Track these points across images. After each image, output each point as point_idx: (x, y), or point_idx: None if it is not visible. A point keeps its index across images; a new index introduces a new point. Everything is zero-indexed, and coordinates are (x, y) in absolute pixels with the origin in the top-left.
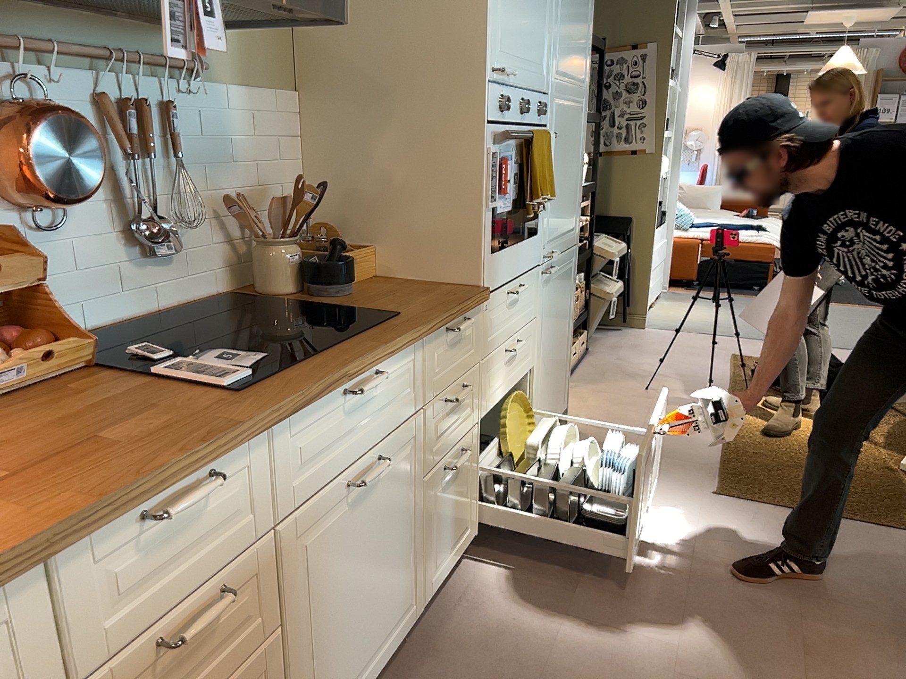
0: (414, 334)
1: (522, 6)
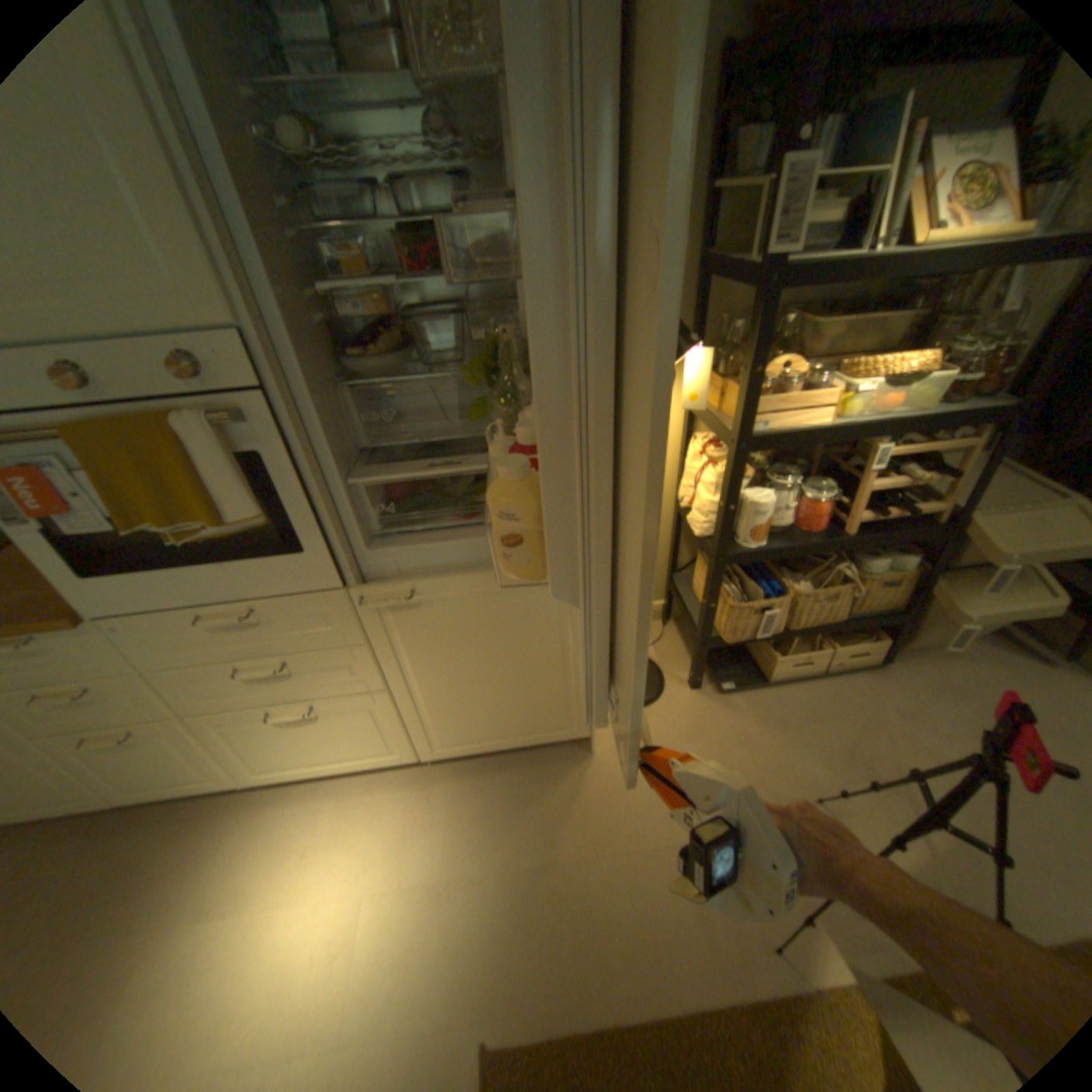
0: None
1: None
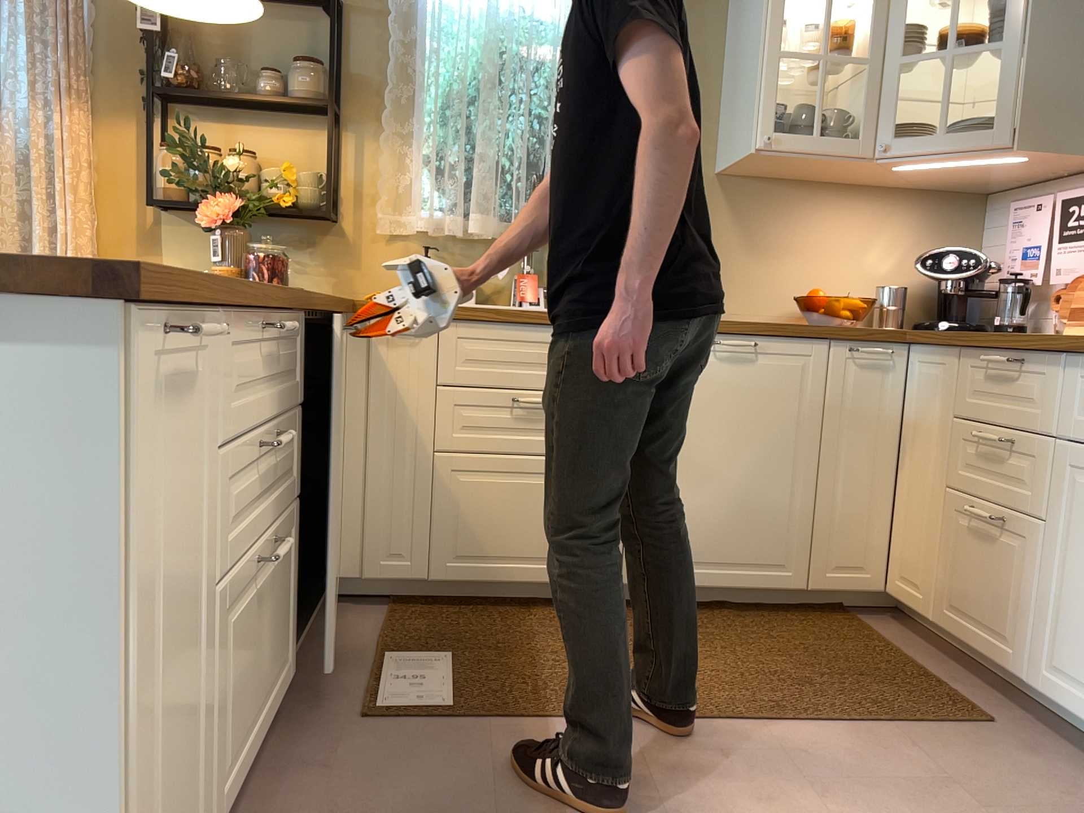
0: None
1: None
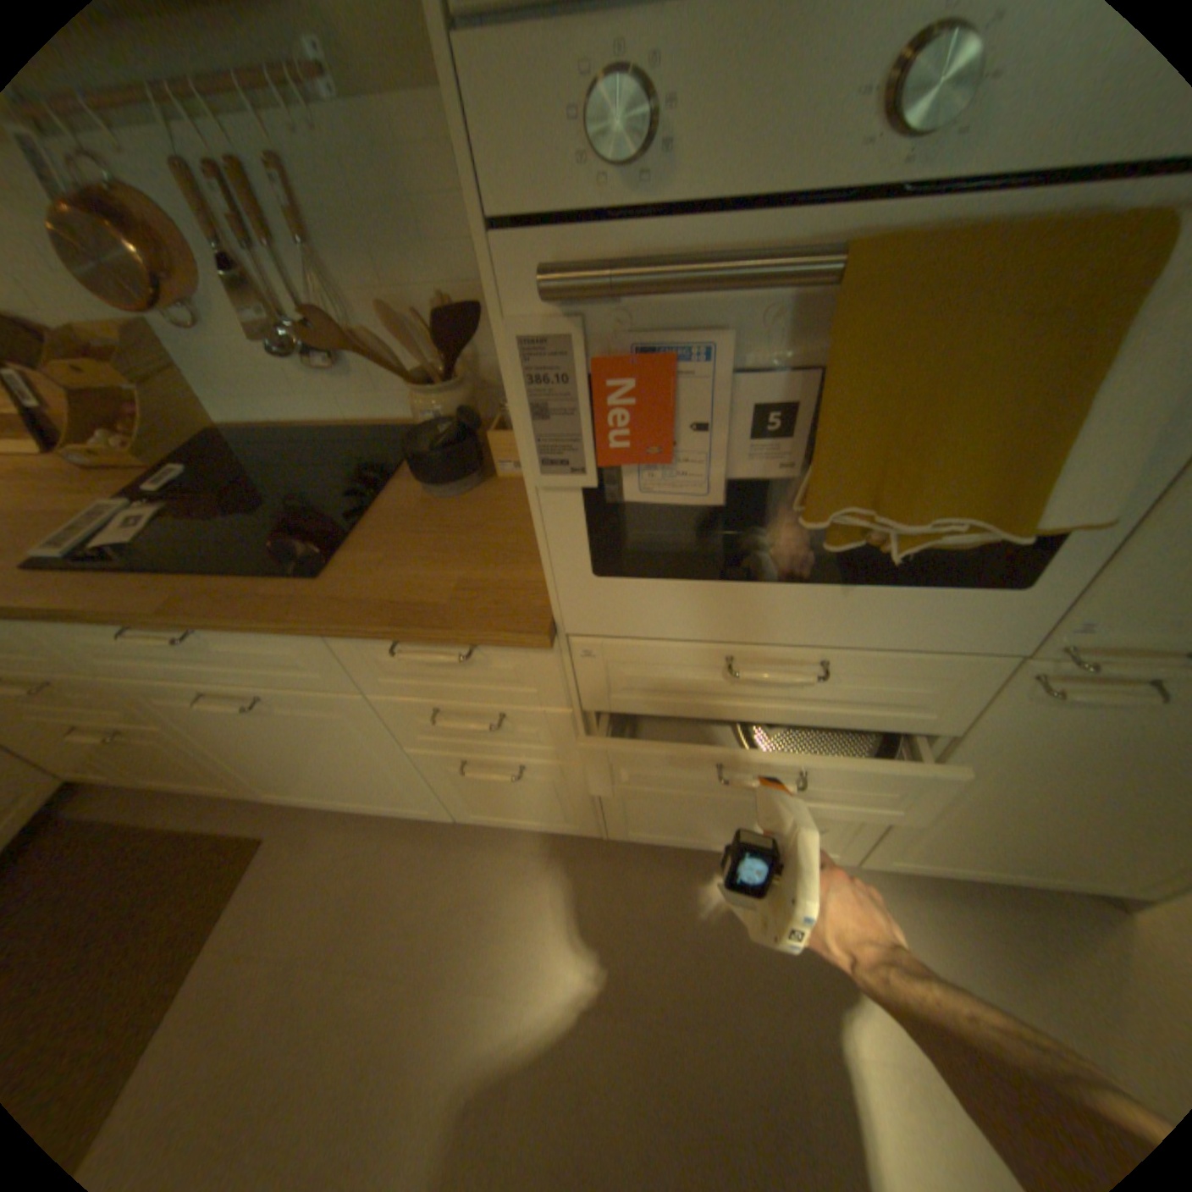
0: (239, 623)
1: None
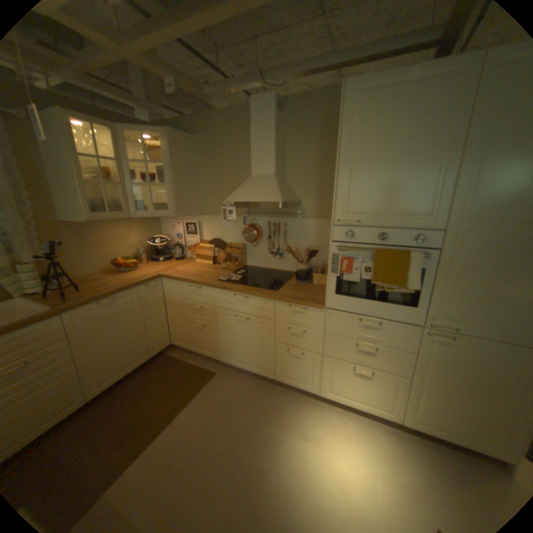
0: (261, 295)
1: (380, 186)
